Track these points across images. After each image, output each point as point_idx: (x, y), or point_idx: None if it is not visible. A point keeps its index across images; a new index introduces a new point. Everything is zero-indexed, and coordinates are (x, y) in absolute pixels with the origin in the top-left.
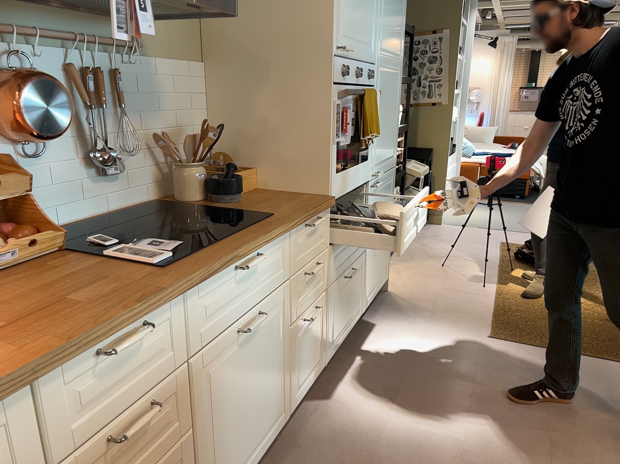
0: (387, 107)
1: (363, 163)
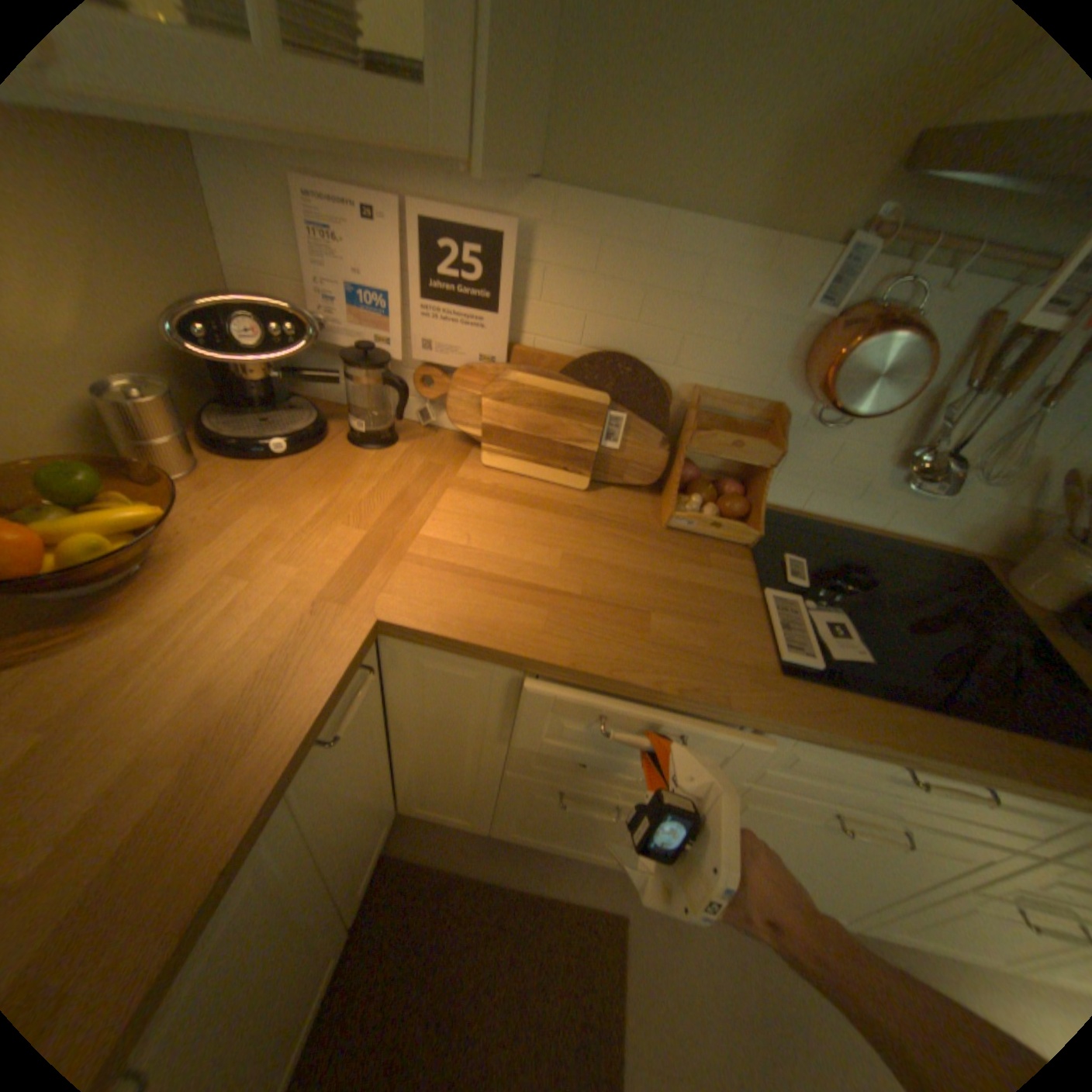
0: None
1: None
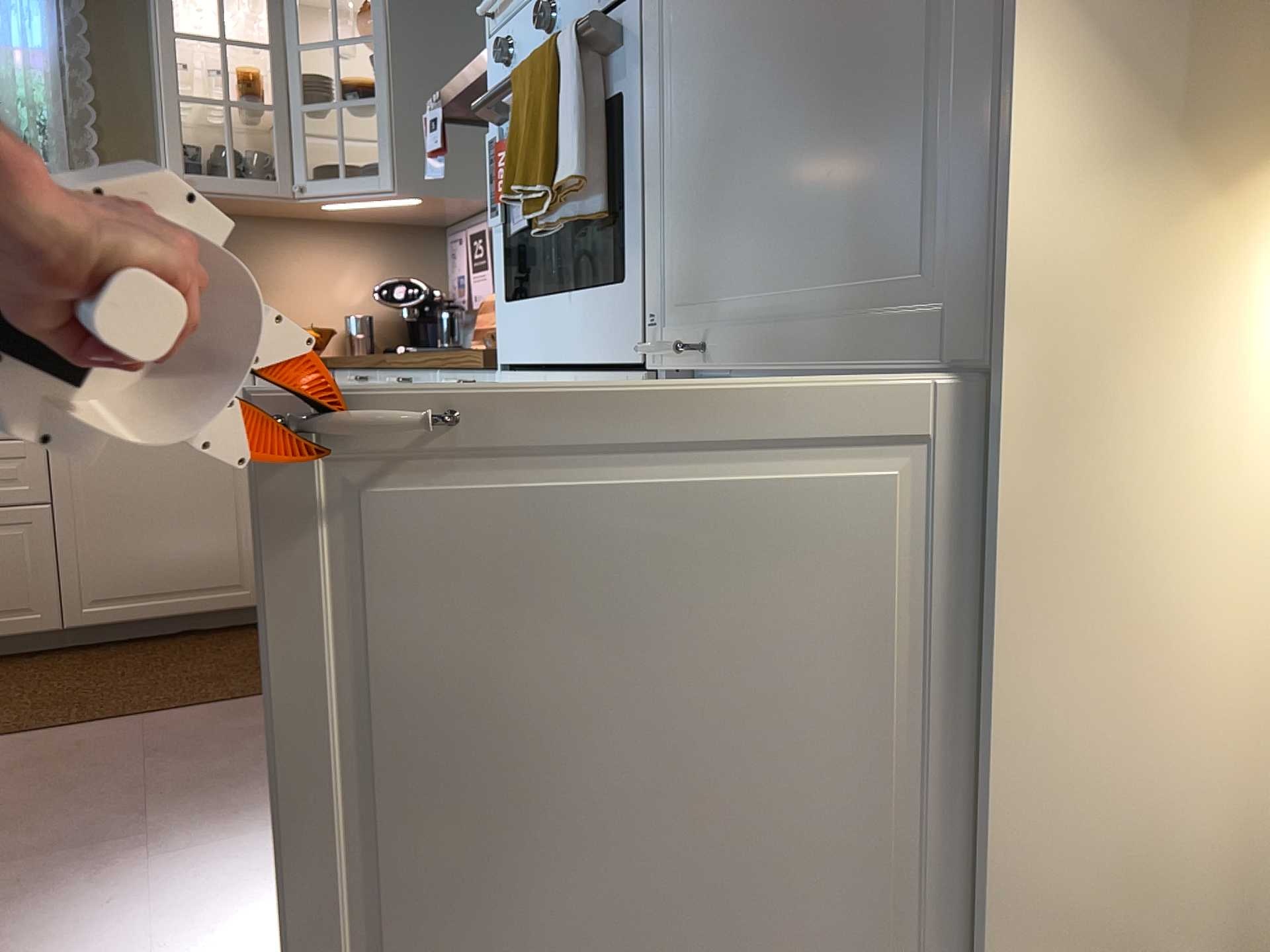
0: (778, 4)
1: (608, 292)
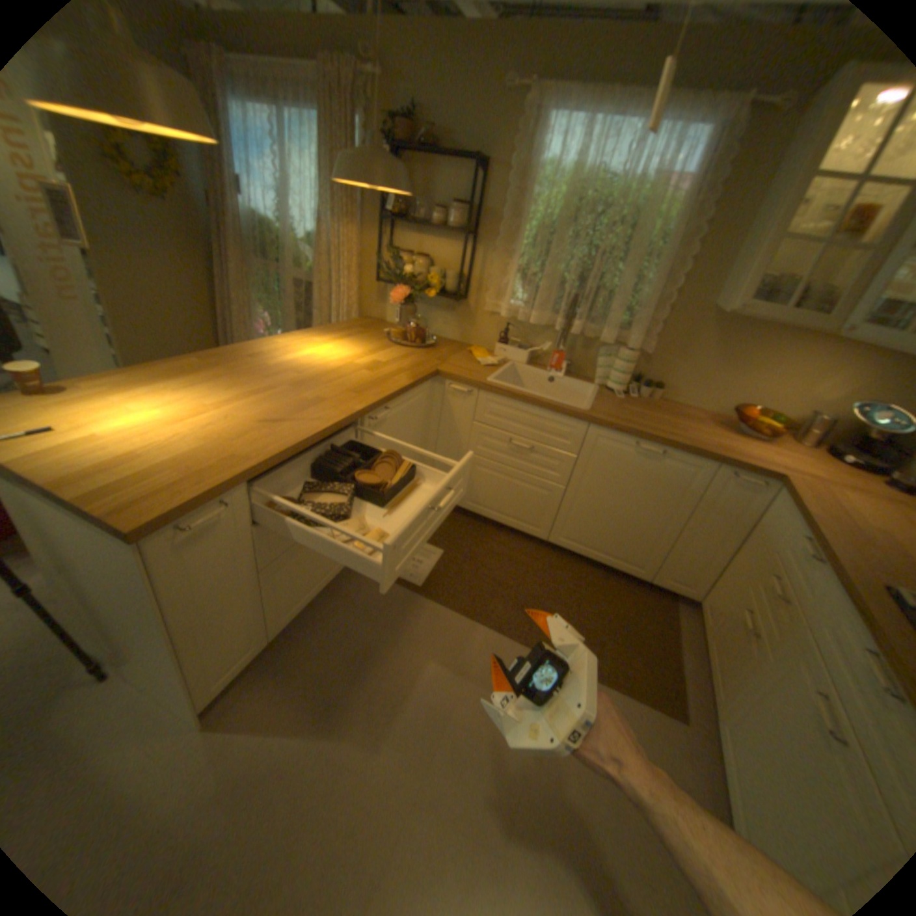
0: None
1: None
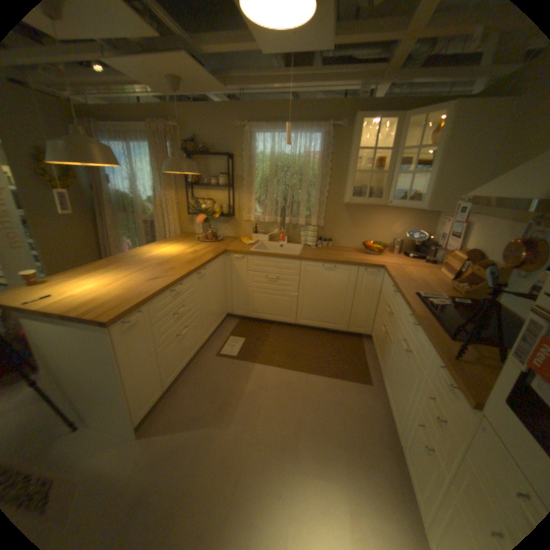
0: None
1: None
